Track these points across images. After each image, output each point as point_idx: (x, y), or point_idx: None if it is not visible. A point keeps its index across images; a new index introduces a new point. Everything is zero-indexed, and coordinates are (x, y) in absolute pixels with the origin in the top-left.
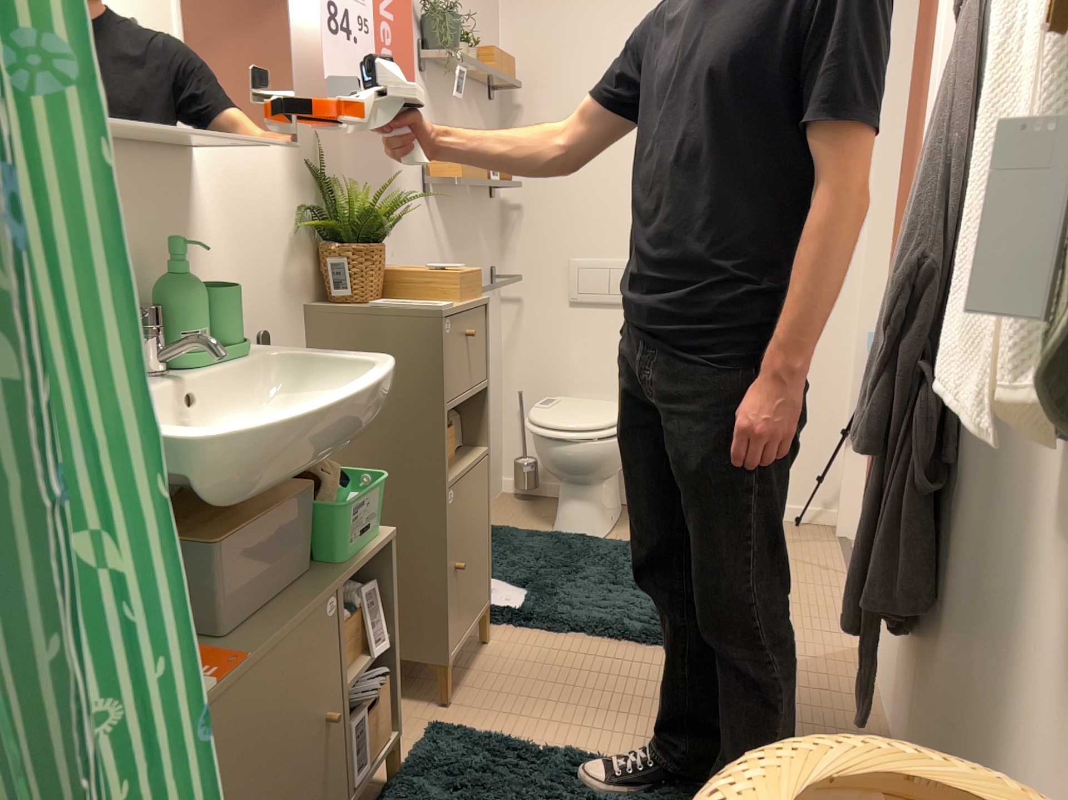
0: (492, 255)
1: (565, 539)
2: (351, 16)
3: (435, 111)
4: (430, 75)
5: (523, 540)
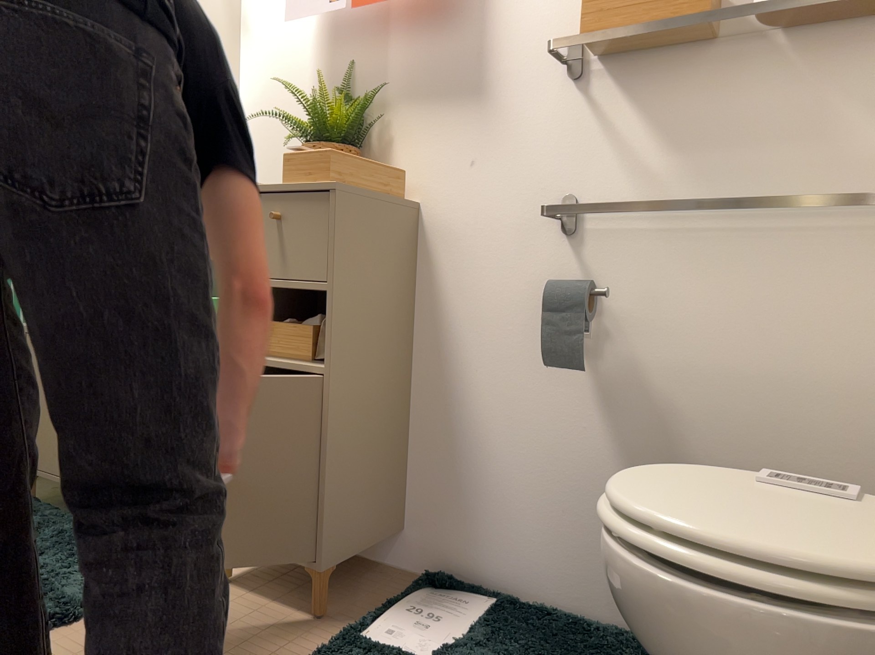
0: None
1: None
2: None
3: None
4: None
5: None
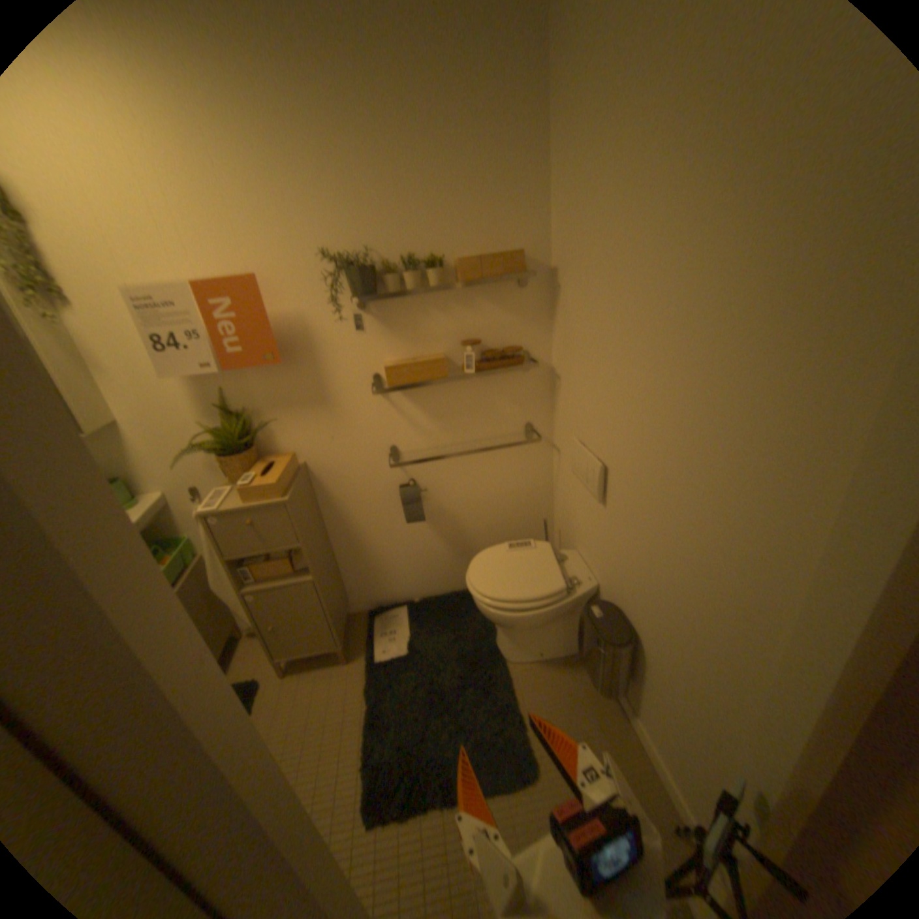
0: (523, 412)
1: (485, 640)
2: (168, 329)
3: (386, 326)
4: (374, 300)
5: (469, 619)
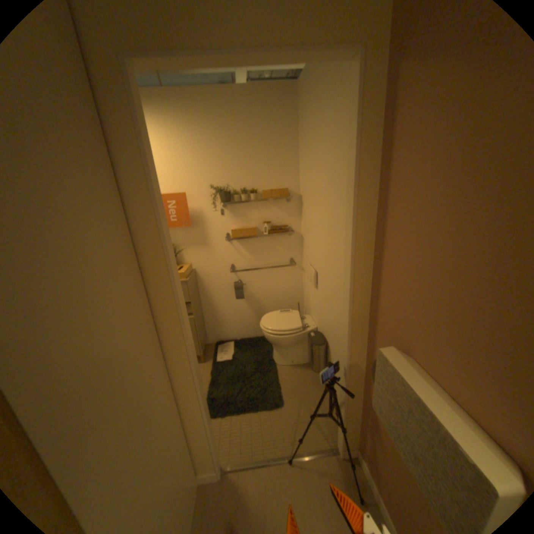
0: (289, 254)
1: (268, 356)
2: None
3: (233, 215)
4: (229, 205)
5: (262, 348)
